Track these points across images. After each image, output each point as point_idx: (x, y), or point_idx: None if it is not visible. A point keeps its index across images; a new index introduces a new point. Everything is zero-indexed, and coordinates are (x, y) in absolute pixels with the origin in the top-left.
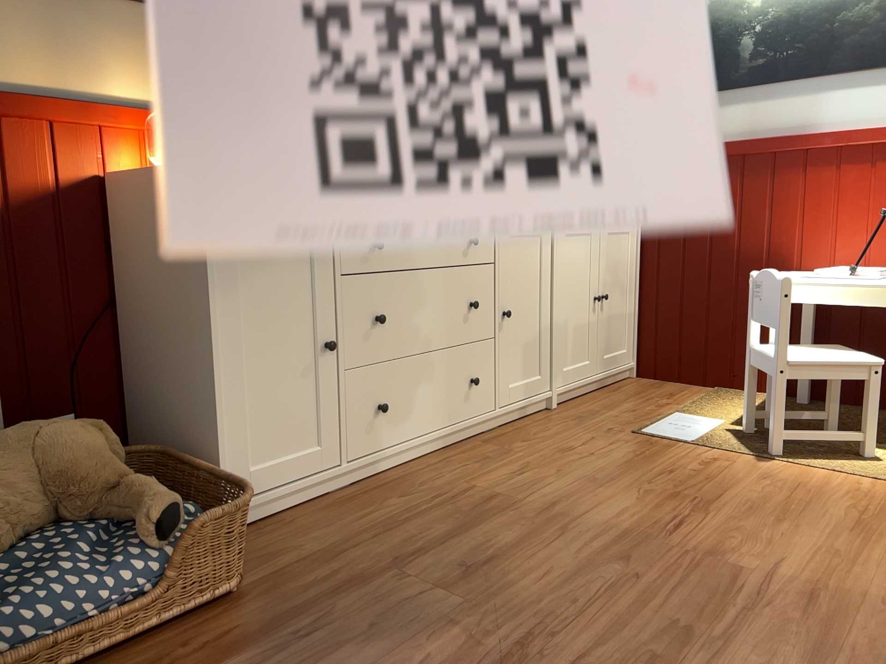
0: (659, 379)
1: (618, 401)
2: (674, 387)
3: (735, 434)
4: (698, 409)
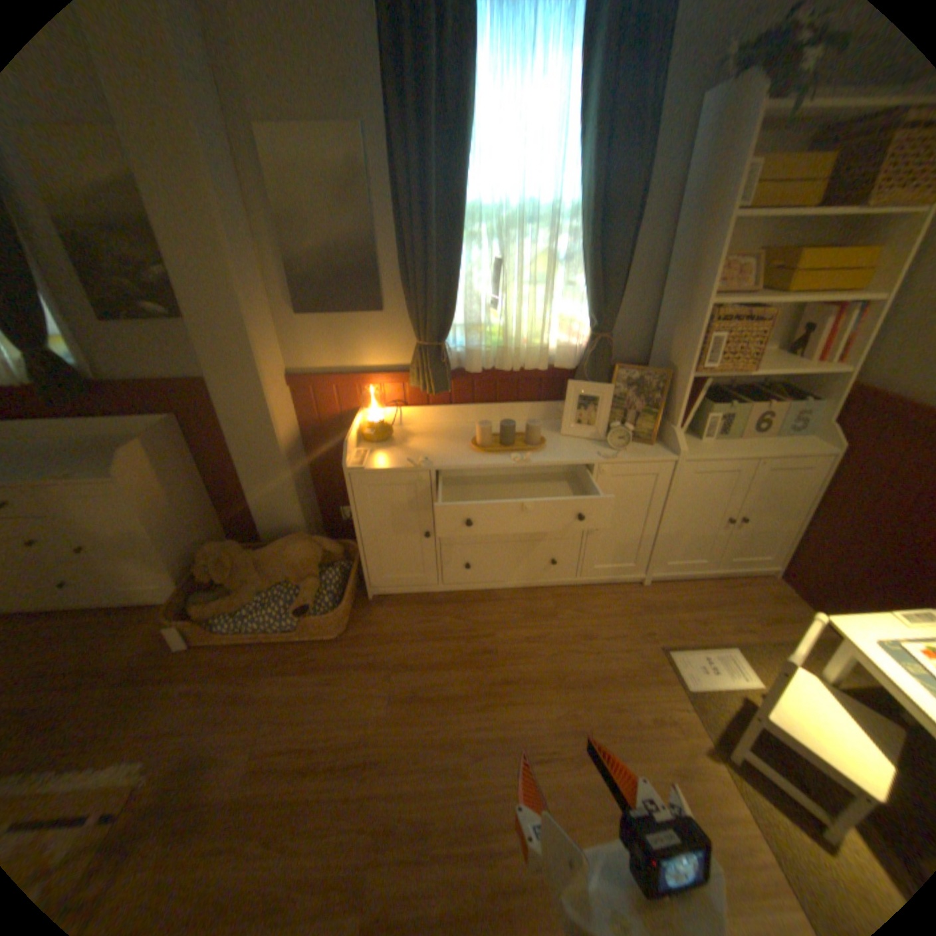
0: (797, 596)
1: (711, 604)
2: (795, 614)
3: (743, 713)
4: (767, 658)
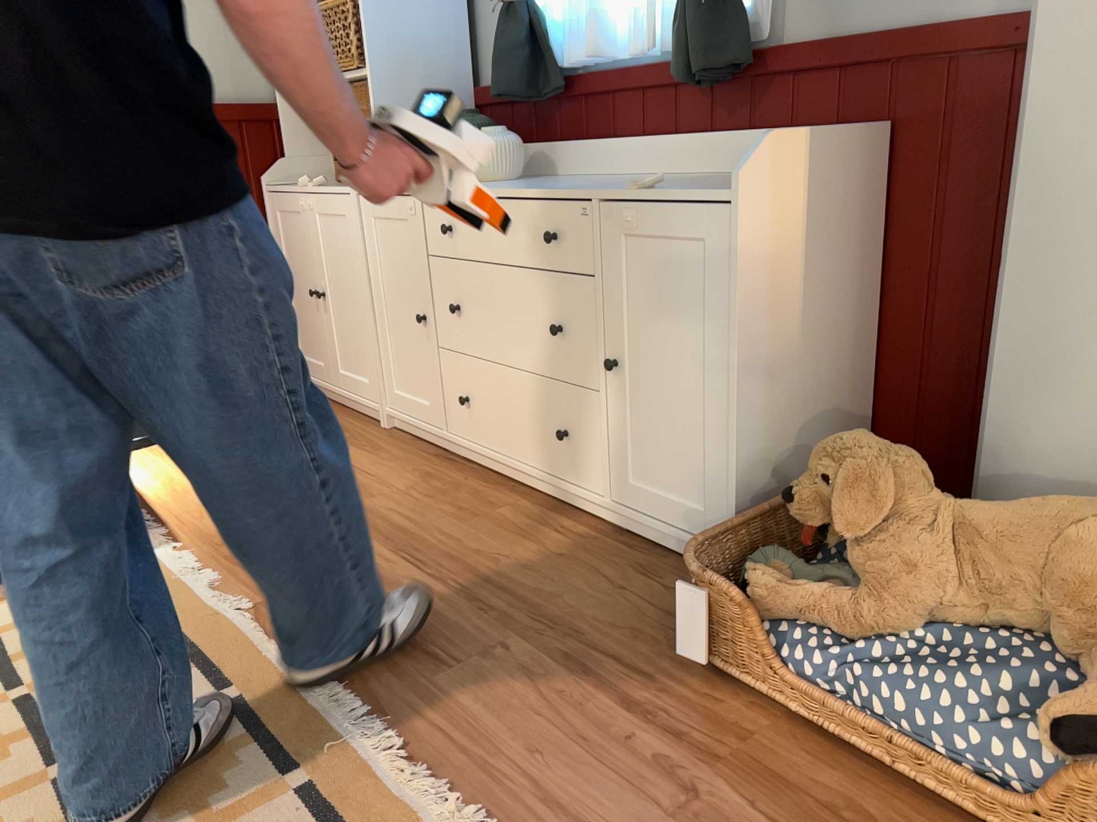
0: None
1: None
2: None
3: None
4: None
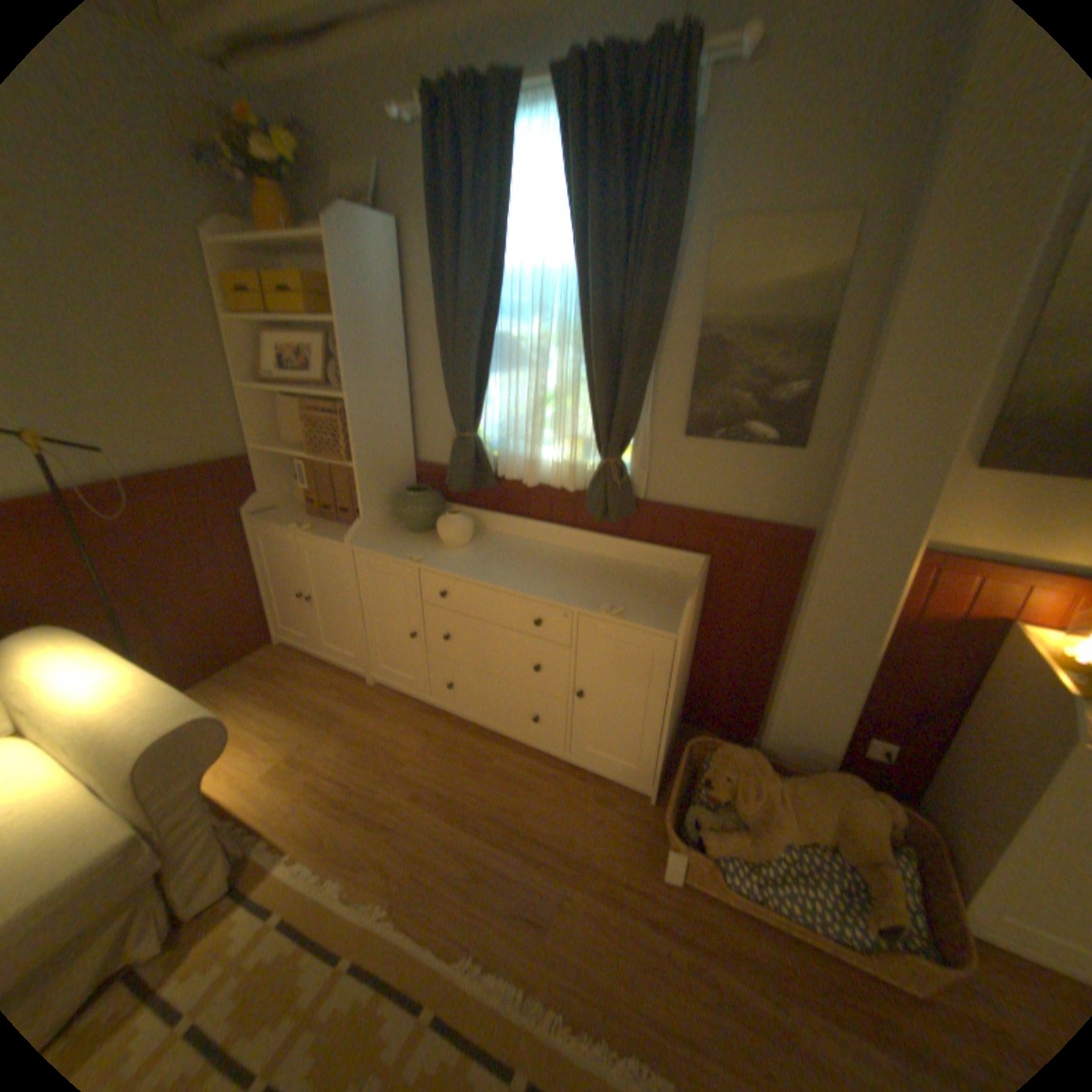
0: None
1: None
2: None
3: None
4: None
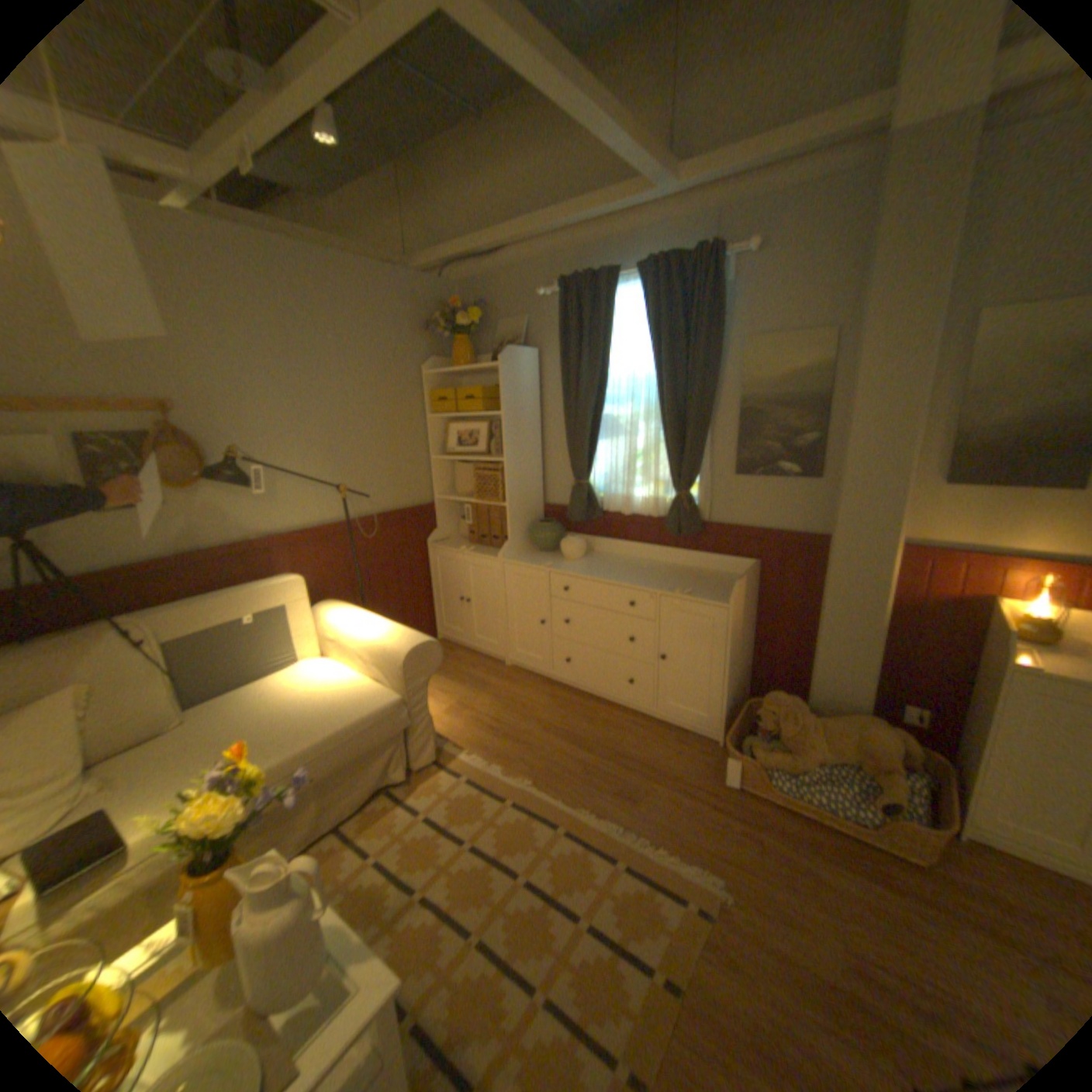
0: None
1: None
2: None
3: None
4: None
